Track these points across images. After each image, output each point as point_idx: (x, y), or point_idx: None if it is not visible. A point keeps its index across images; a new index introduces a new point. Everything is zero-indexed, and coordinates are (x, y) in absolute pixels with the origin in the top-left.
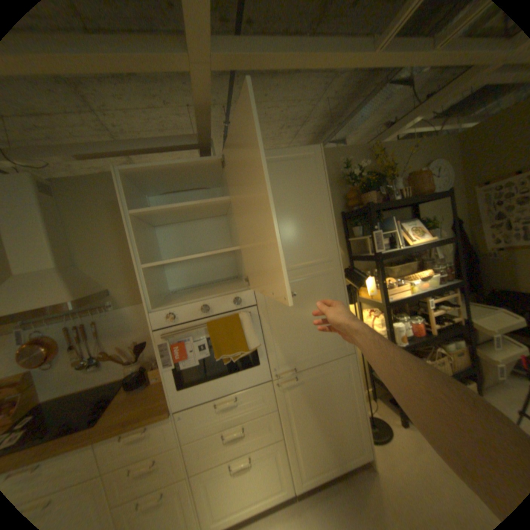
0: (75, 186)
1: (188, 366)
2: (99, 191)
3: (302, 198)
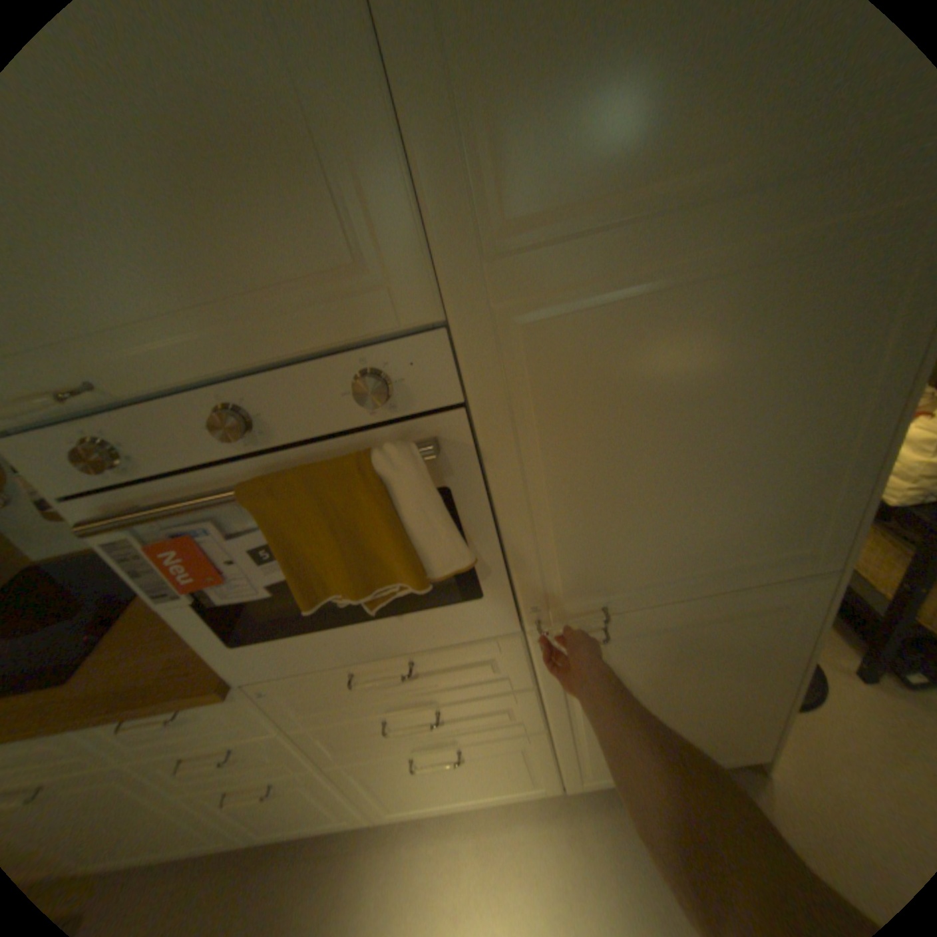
0: None
1: (238, 599)
2: None
3: None
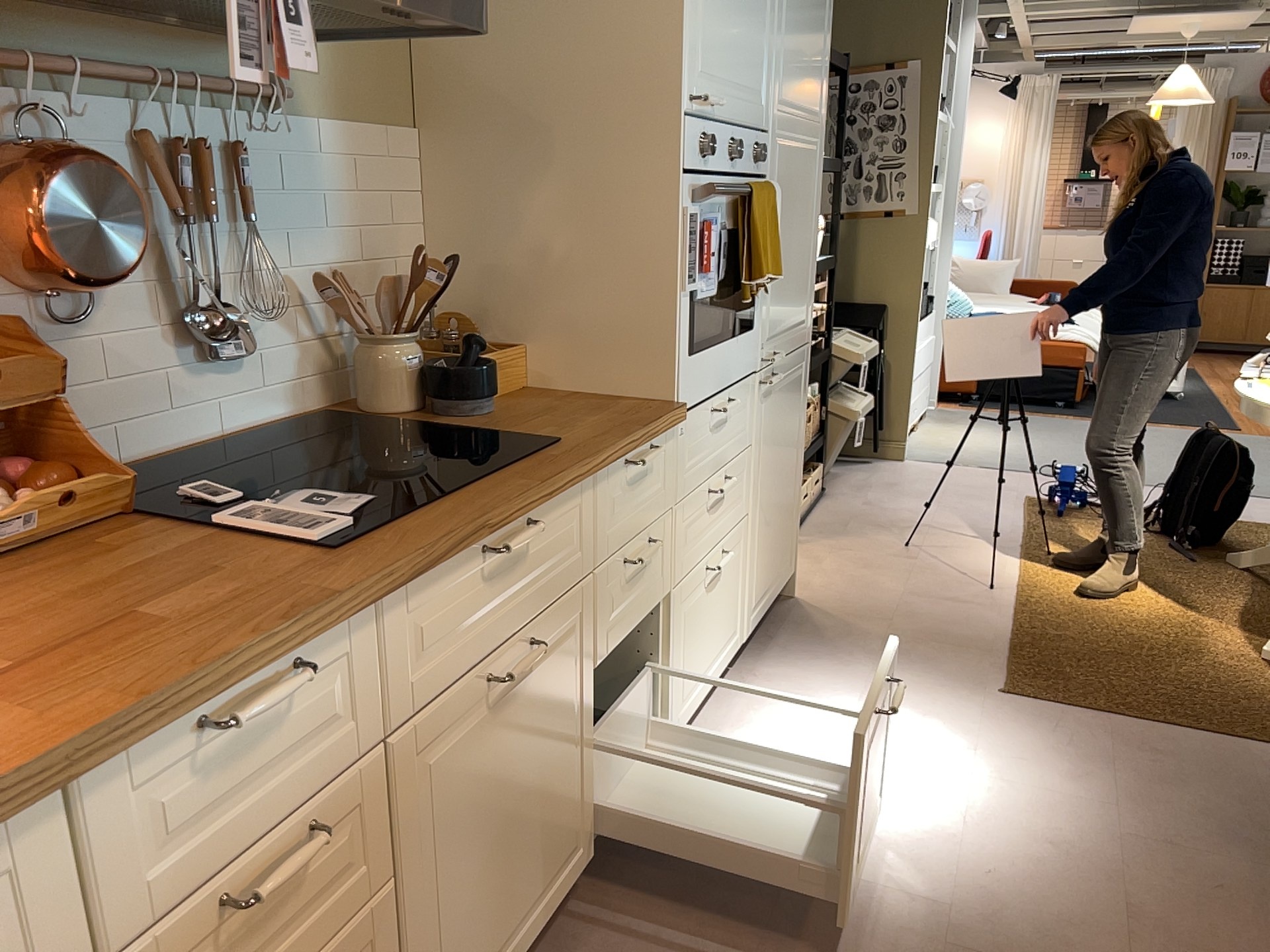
0: None
1: (707, 294)
2: None
3: None
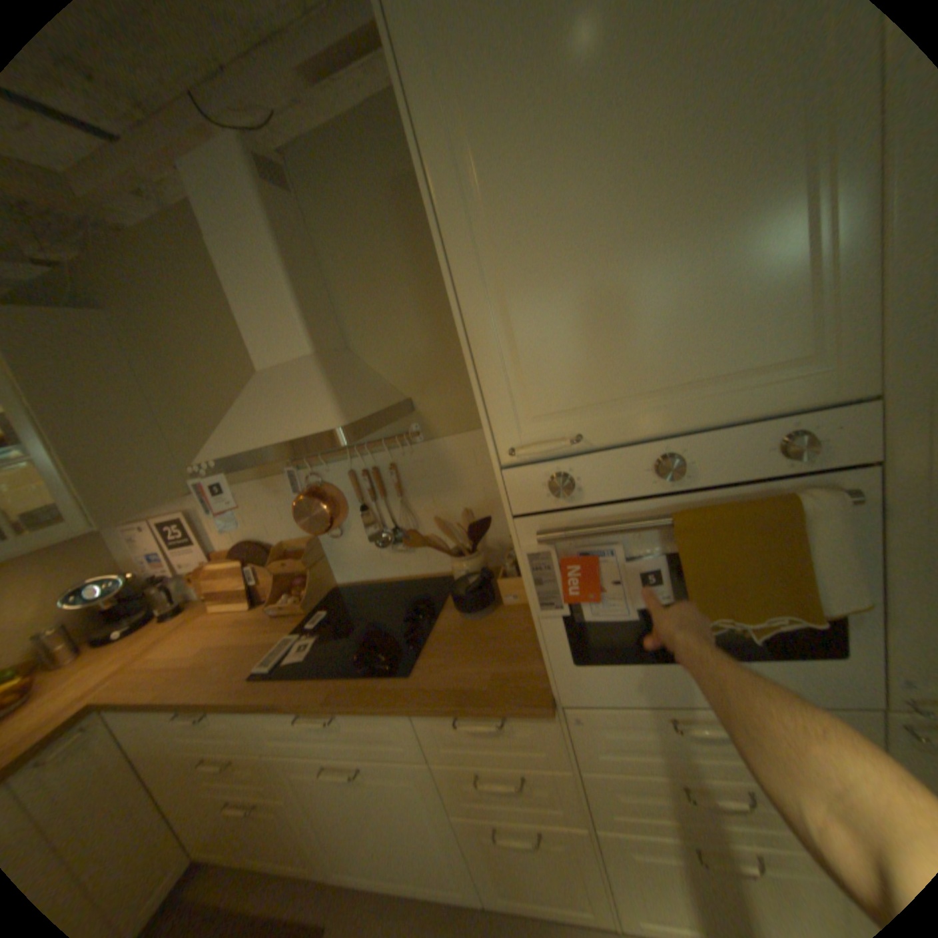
0: (323, 154)
1: (609, 619)
2: (368, 153)
3: None
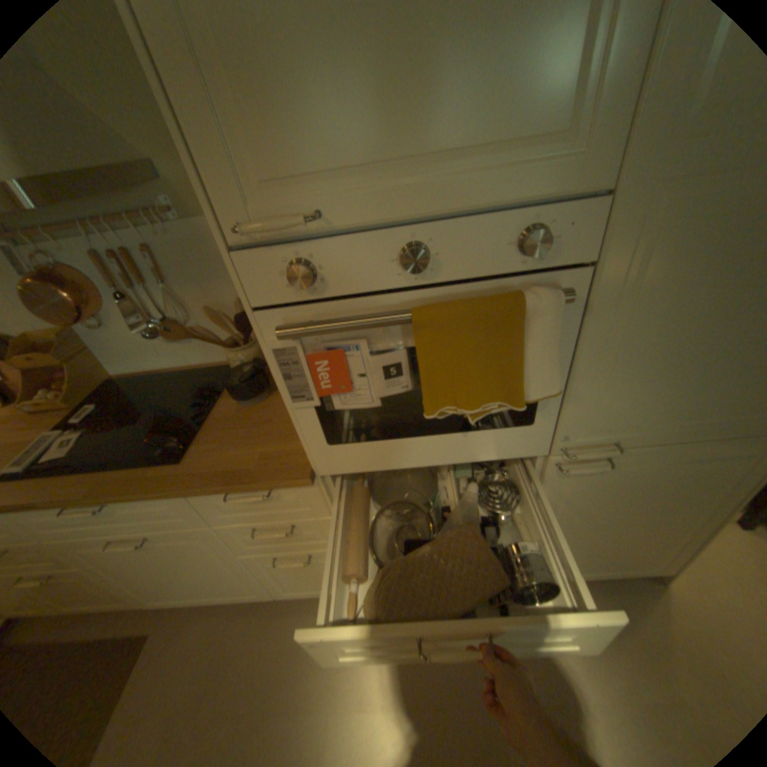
0: None
1: (355, 405)
2: None
3: None
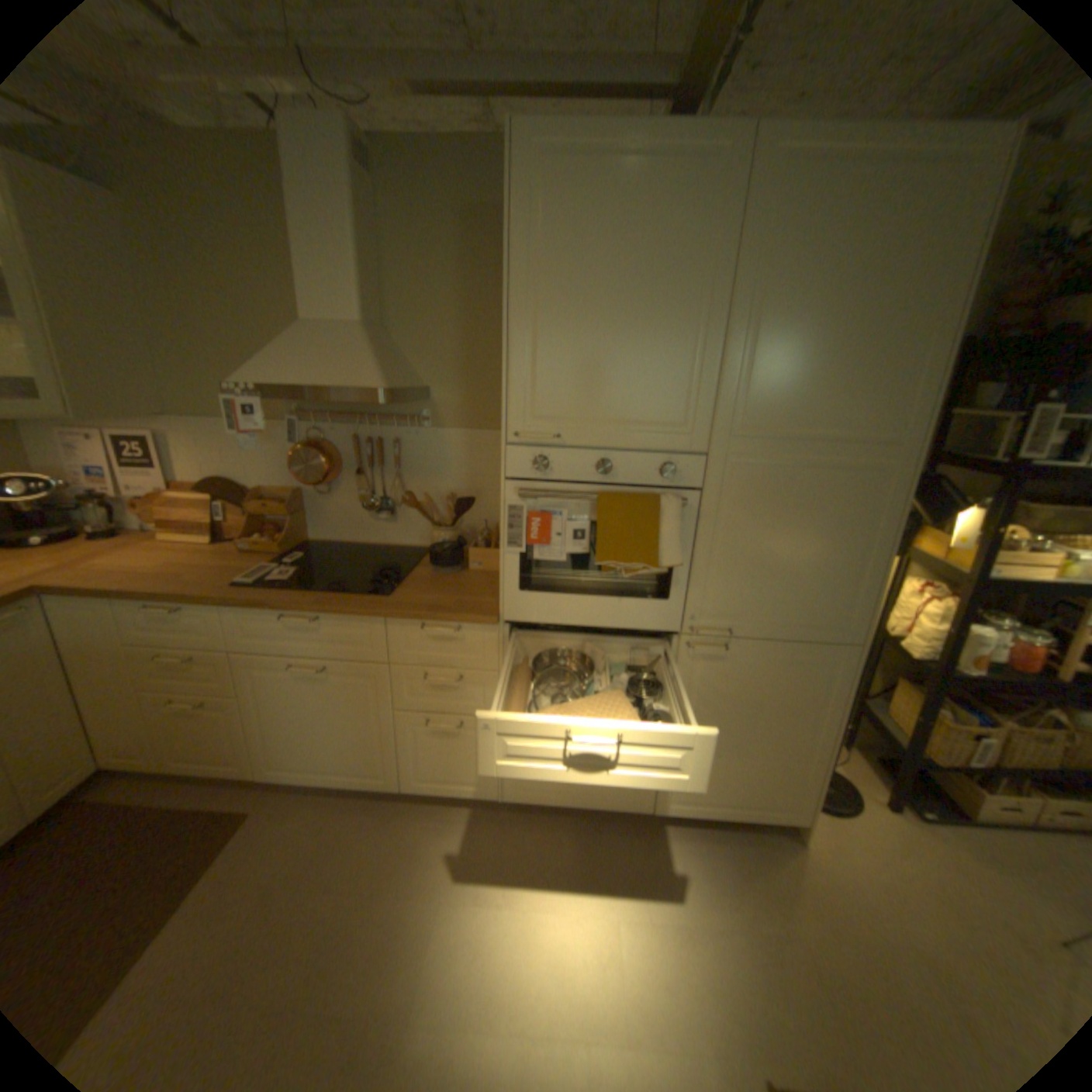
0: (410, 159)
1: (547, 558)
2: (449, 177)
3: (901, 272)
